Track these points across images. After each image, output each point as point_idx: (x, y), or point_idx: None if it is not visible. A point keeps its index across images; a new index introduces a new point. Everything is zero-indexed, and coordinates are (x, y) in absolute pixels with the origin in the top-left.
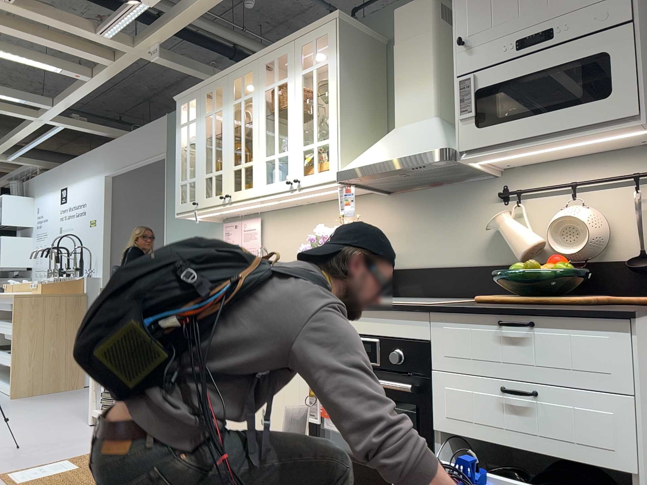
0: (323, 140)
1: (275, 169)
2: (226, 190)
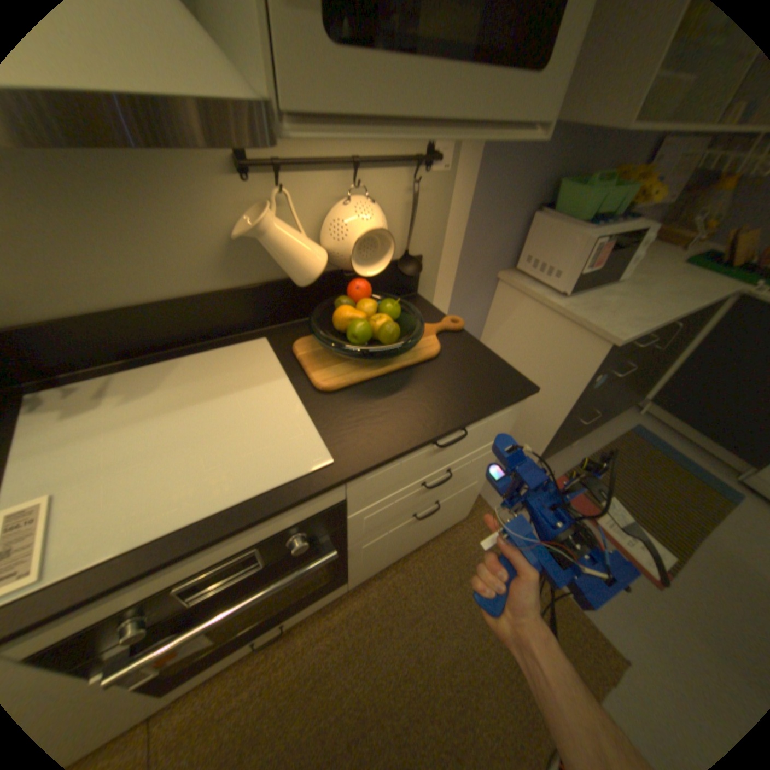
0: None
1: None
2: None
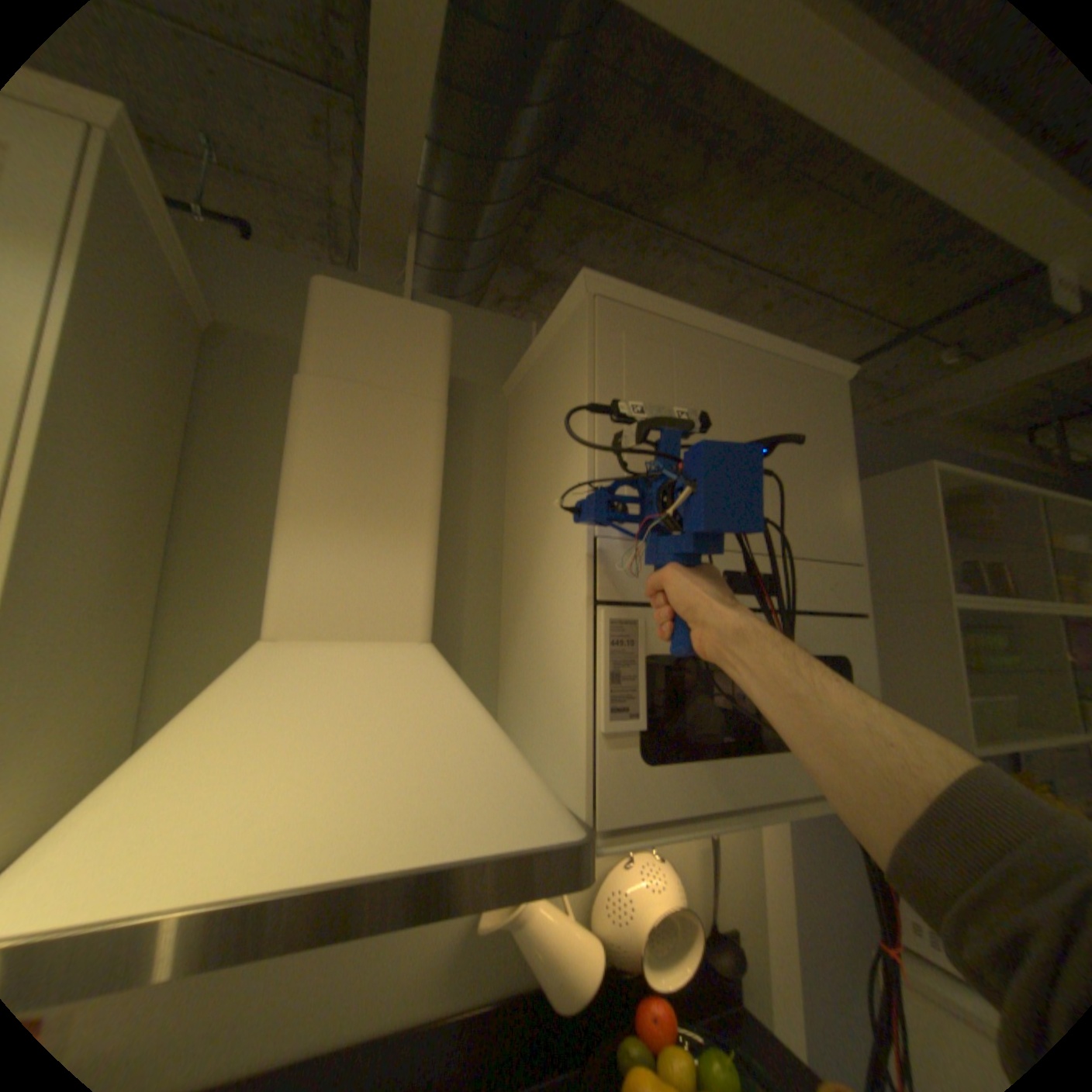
0: None
1: None
2: None
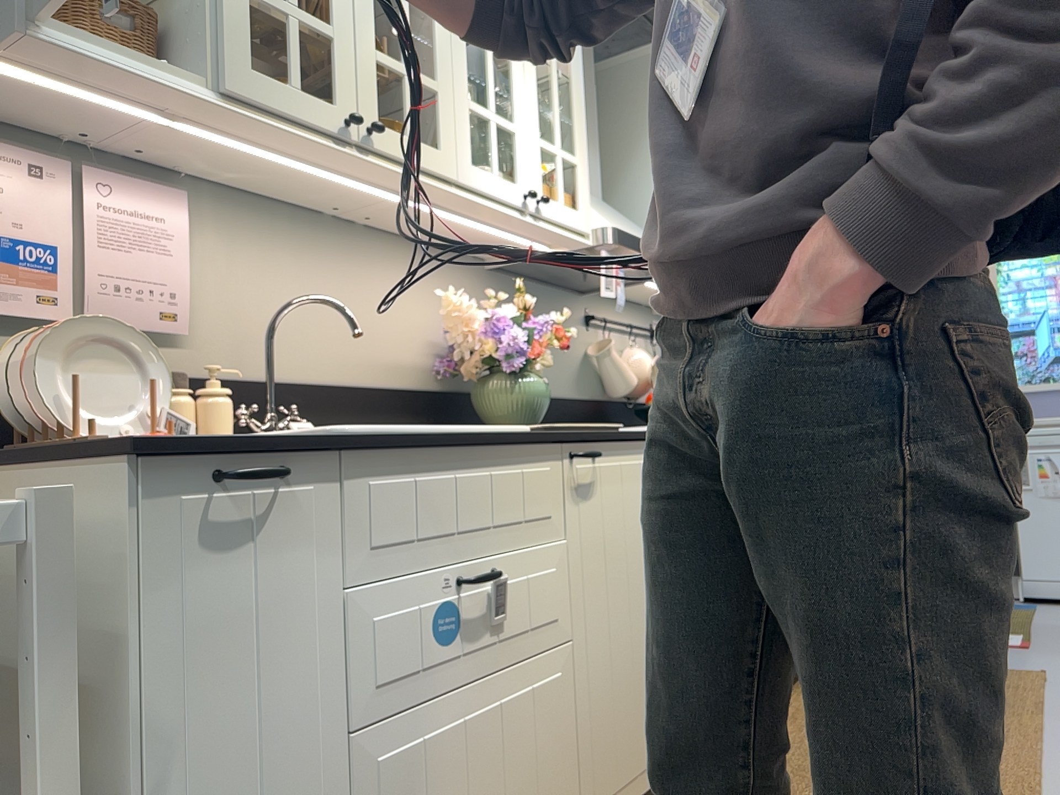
0: (572, 156)
1: (491, 145)
2: (354, 103)
